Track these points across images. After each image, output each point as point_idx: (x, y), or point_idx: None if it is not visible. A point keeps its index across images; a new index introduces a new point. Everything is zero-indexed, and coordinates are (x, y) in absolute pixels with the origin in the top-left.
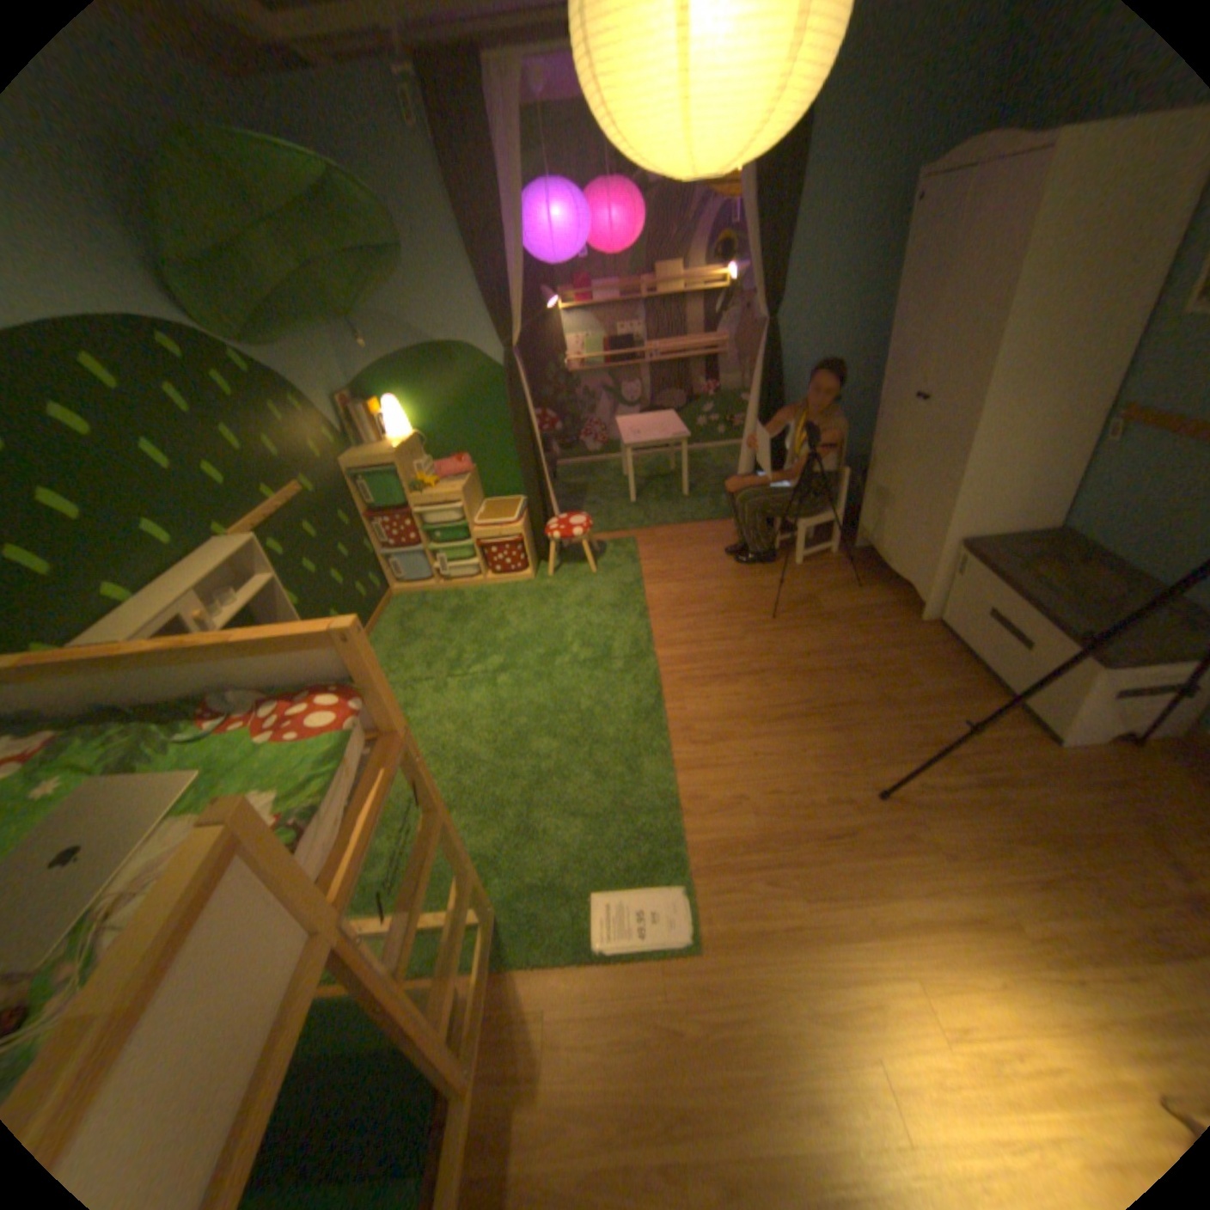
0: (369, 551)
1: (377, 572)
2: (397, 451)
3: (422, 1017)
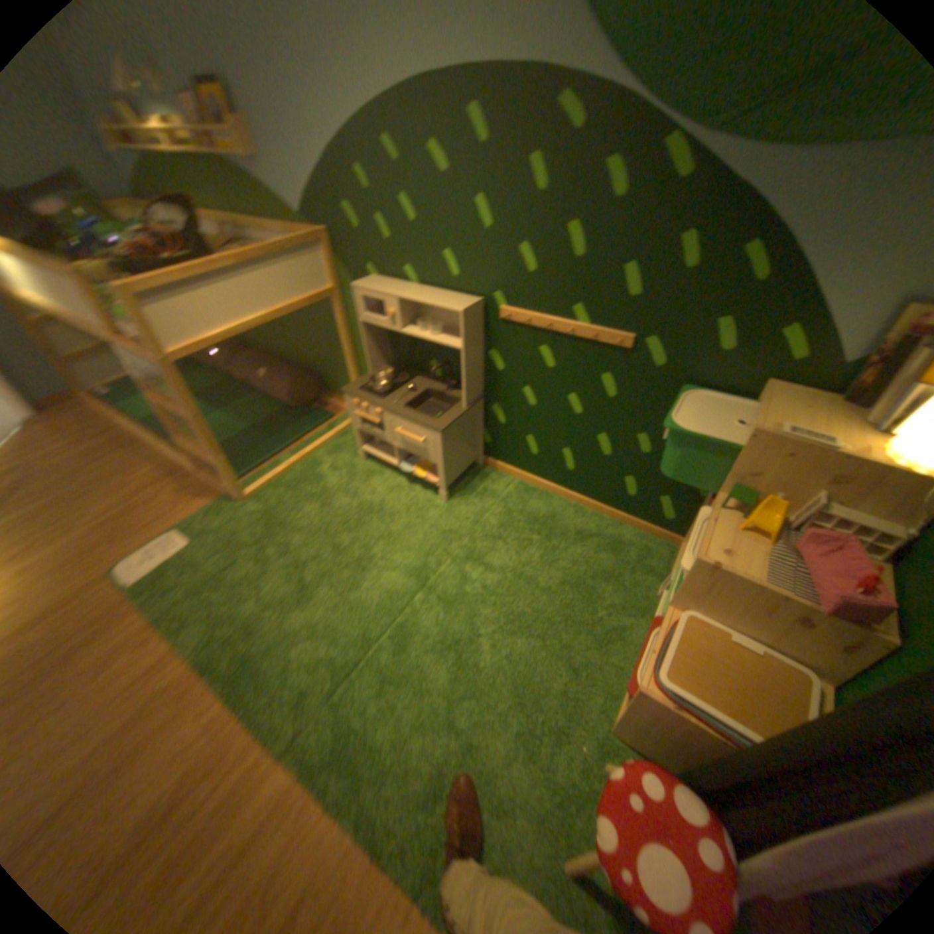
0: (700, 492)
1: (687, 515)
2: (782, 439)
3: (188, 436)
